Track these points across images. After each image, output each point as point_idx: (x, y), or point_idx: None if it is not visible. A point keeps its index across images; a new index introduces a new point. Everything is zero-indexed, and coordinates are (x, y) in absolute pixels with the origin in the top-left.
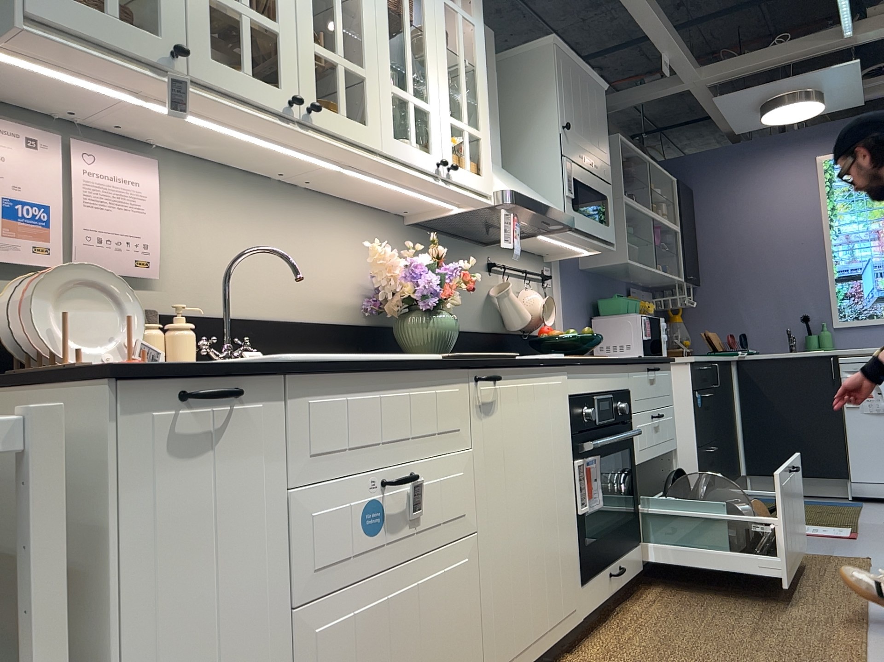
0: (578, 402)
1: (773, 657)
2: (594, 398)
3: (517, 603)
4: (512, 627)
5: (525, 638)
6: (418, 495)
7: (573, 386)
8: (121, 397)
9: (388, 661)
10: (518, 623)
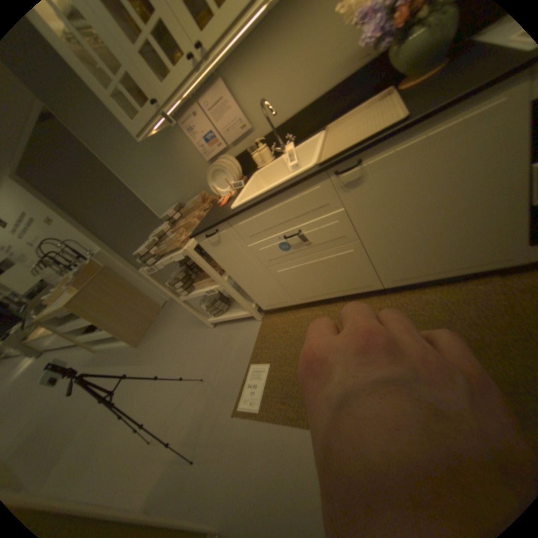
0: None
1: None
2: None
3: (411, 261)
4: (406, 269)
5: (424, 272)
6: (304, 237)
7: None
8: (199, 239)
9: (313, 277)
10: (414, 267)
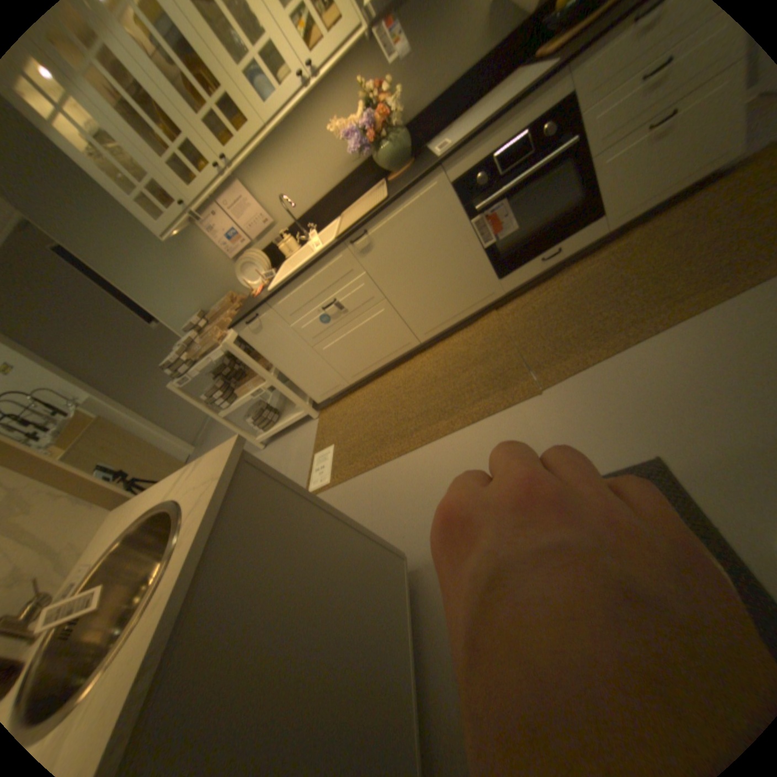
0: (466, 177)
1: (579, 331)
2: (492, 156)
3: (430, 309)
4: (430, 318)
5: (443, 317)
6: (340, 304)
7: (455, 172)
8: (238, 329)
9: (358, 346)
10: (435, 315)
